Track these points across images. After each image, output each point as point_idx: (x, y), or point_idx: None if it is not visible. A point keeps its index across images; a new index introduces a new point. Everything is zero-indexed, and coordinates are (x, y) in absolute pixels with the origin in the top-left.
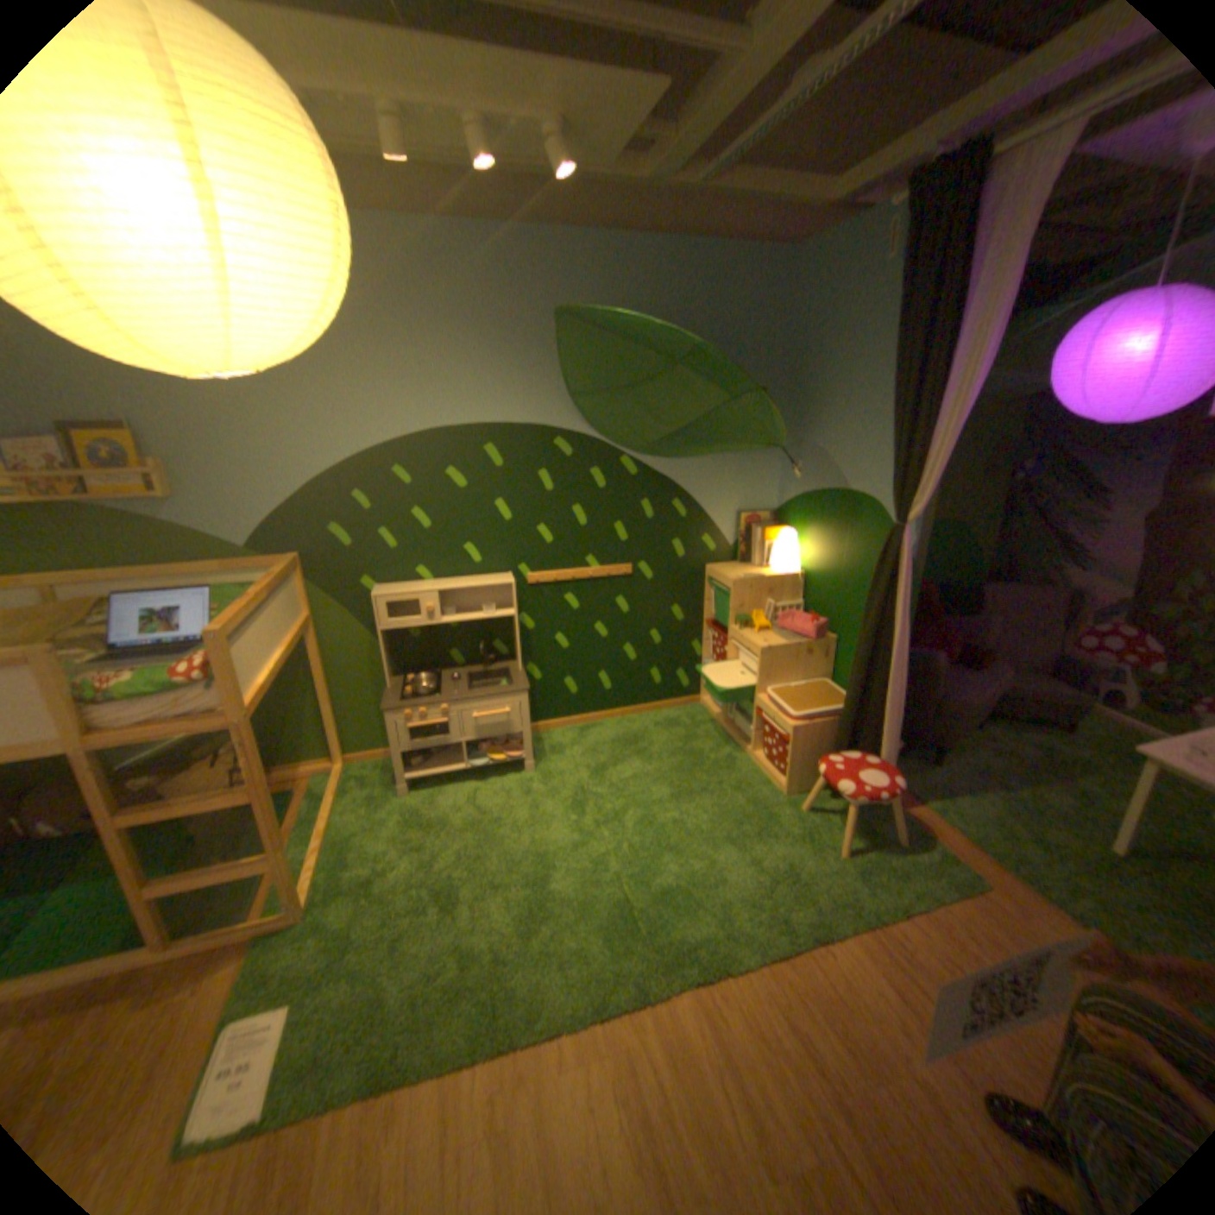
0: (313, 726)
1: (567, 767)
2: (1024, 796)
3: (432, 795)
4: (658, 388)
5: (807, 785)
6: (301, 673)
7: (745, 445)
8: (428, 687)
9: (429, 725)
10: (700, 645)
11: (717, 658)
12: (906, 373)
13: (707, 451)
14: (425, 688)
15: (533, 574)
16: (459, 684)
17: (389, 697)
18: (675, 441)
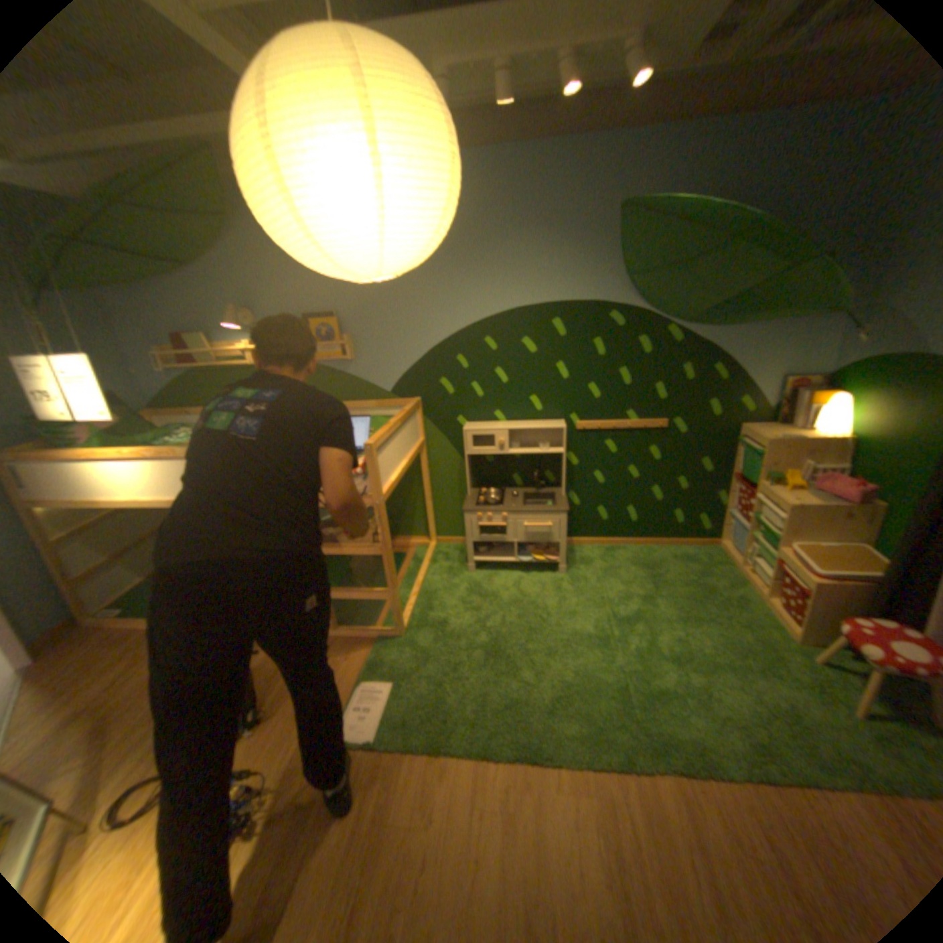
0: (421, 514)
1: (592, 577)
2: None
3: (490, 575)
4: (713, 261)
5: (827, 642)
6: (417, 478)
7: (803, 310)
8: (494, 499)
9: (493, 526)
10: (728, 496)
11: (743, 509)
12: None
13: (759, 318)
14: (493, 500)
15: (581, 423)
16: (516, 500)
17: (469, 502)
18: (725, 309)
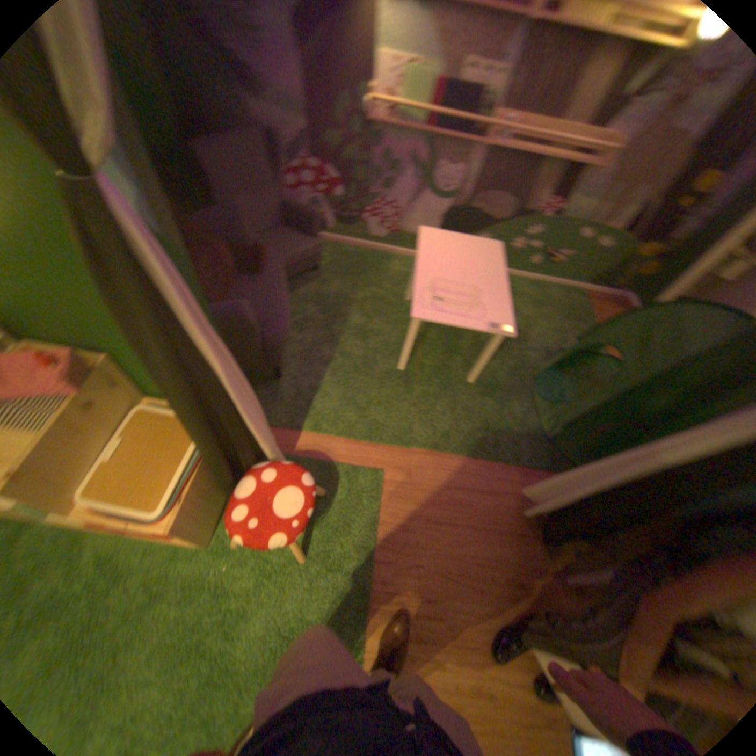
0: None
1: None
2: (337, 359)
3: None
4: None
5: (215, 518)
6: None
7: None
8: None
9: None
10: None
11: None
12: None
13: None
14: None
15: None
16: None
17: None
18: None
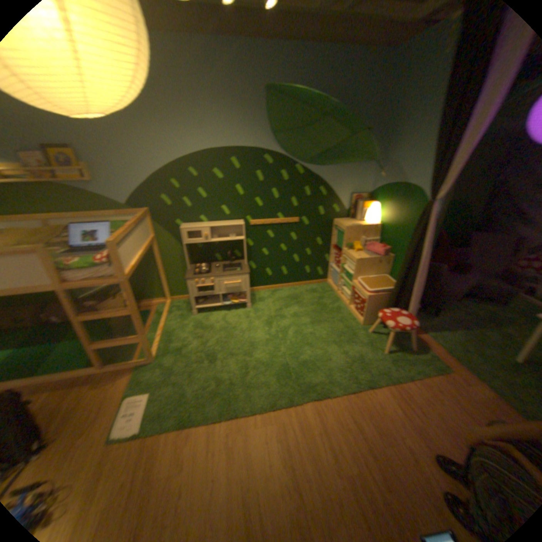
0: (159, 283)
1: (266, 307)
2: (477, 333)
3: (208, 315)
4: (317, 128)
5: (373, 322)
6: (153, 260)
7: (359, 159)
8: (206, 269)
9: (206, 285)
10: (329, 256)
11: (337, 262)
12: (447, 120)
13: (340, 162)
14: (205, 270)
15: (254, 220)
16: (220, 268)
17: (190, 273)
18: (324, 156)
